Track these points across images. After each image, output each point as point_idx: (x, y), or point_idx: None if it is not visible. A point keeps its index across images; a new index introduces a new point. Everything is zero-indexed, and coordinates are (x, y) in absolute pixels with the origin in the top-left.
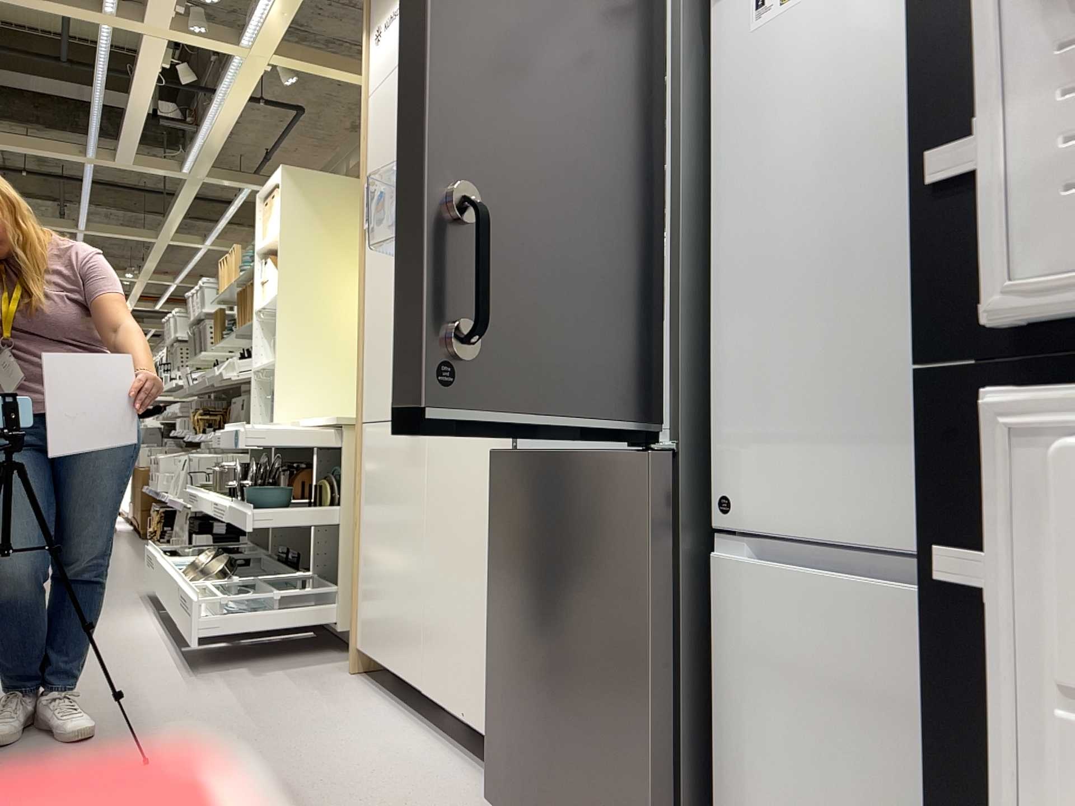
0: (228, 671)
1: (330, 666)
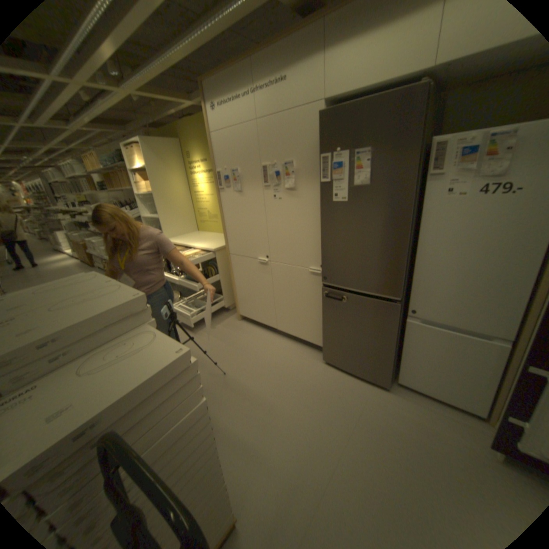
0: (203, 329)
1: (230, 319)
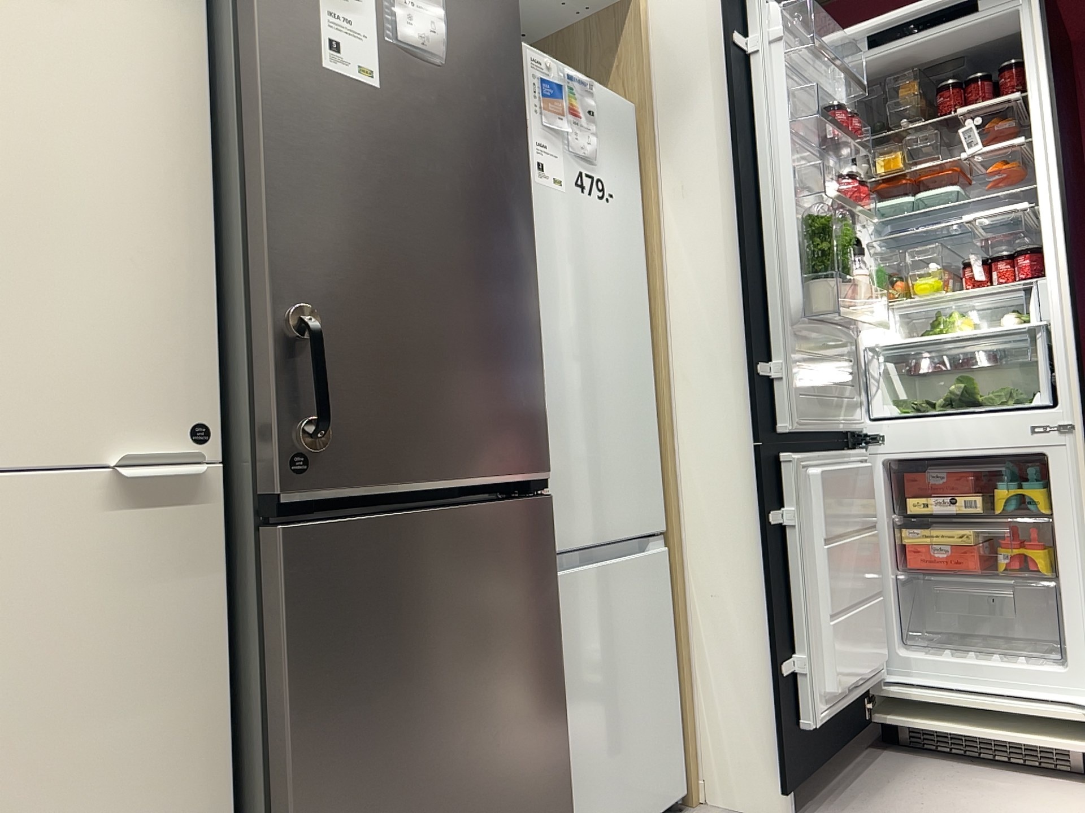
0: None
1: None
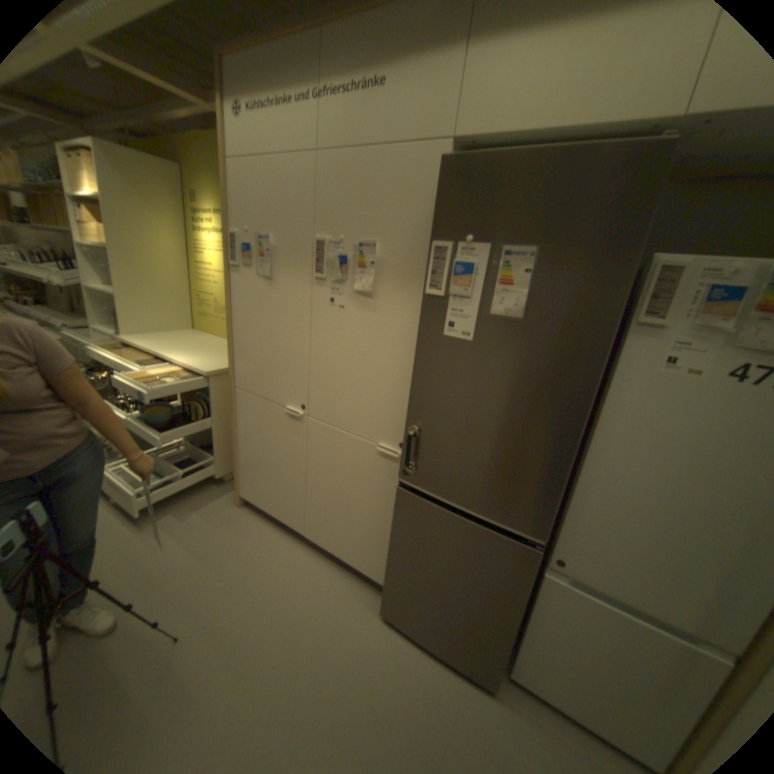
0: (161, 520)
1: (221, 501)
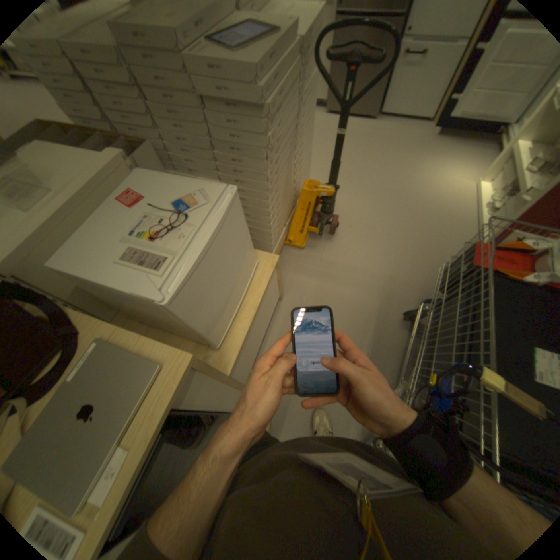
0: None
1: None
